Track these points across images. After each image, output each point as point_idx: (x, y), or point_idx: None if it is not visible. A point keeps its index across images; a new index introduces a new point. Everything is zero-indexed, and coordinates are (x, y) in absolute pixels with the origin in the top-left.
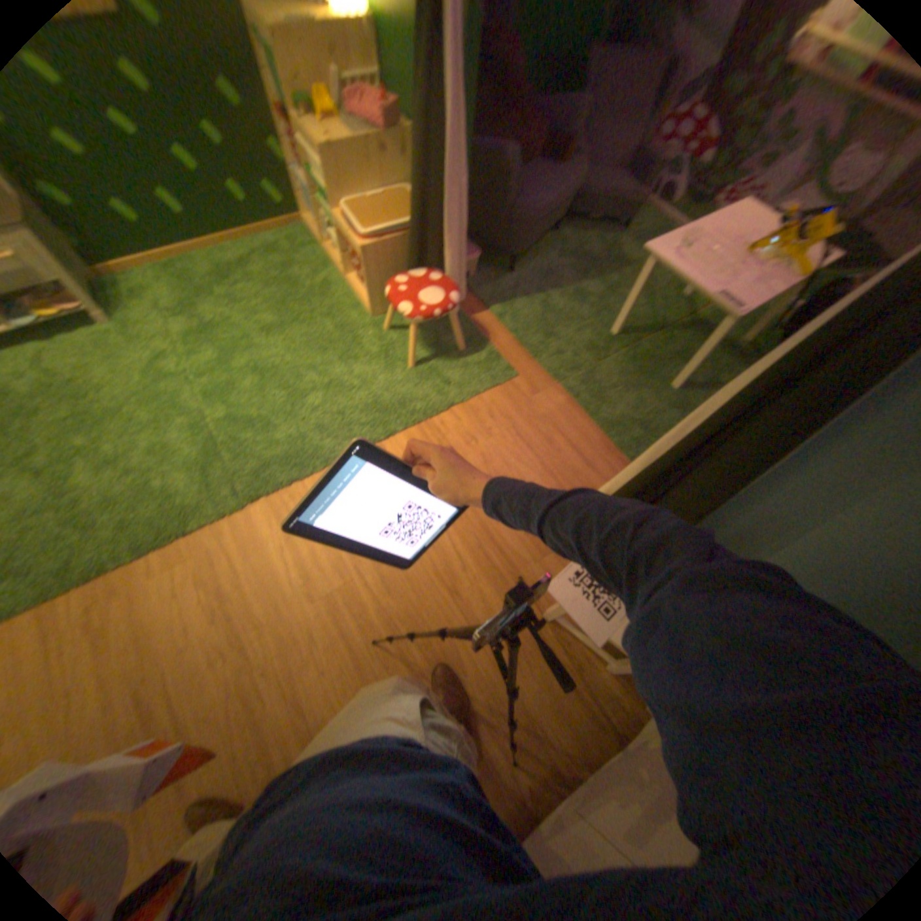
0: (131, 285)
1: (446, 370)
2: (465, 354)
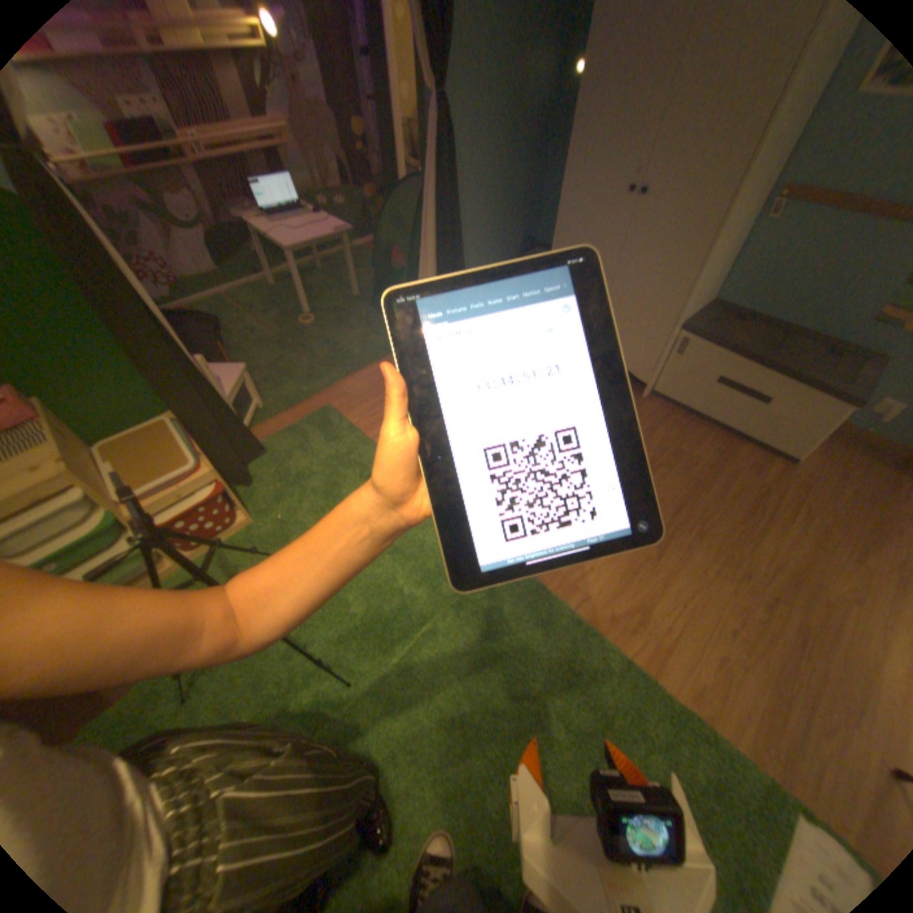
0: None
1: (326, 446)
2: (306, 436)
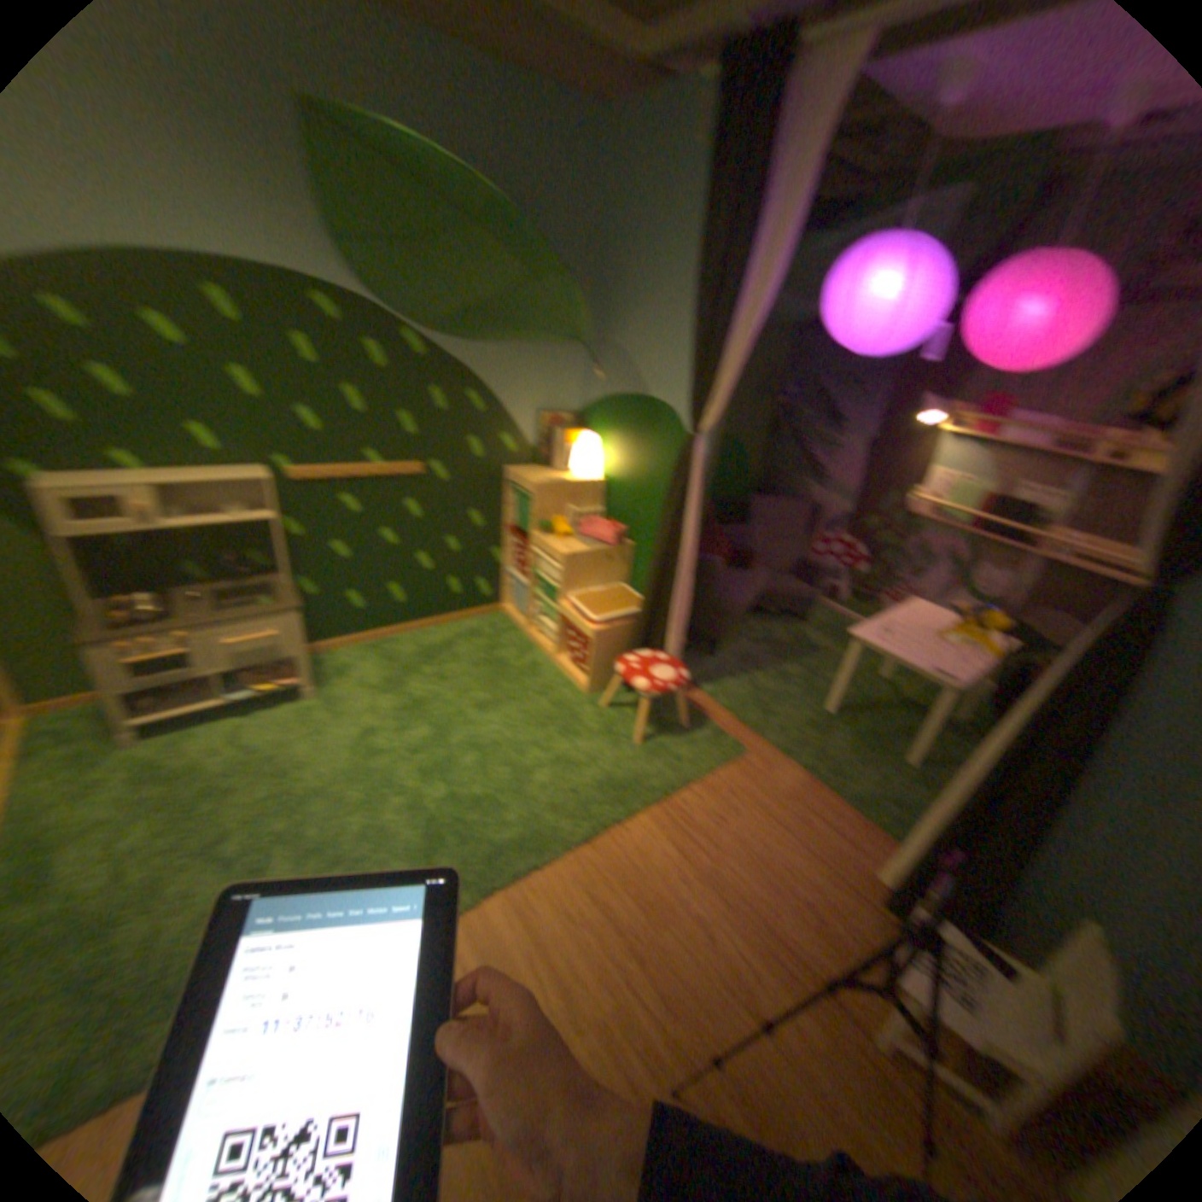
0: (341, 664)
1: (676, 747)
2: (692, 731)
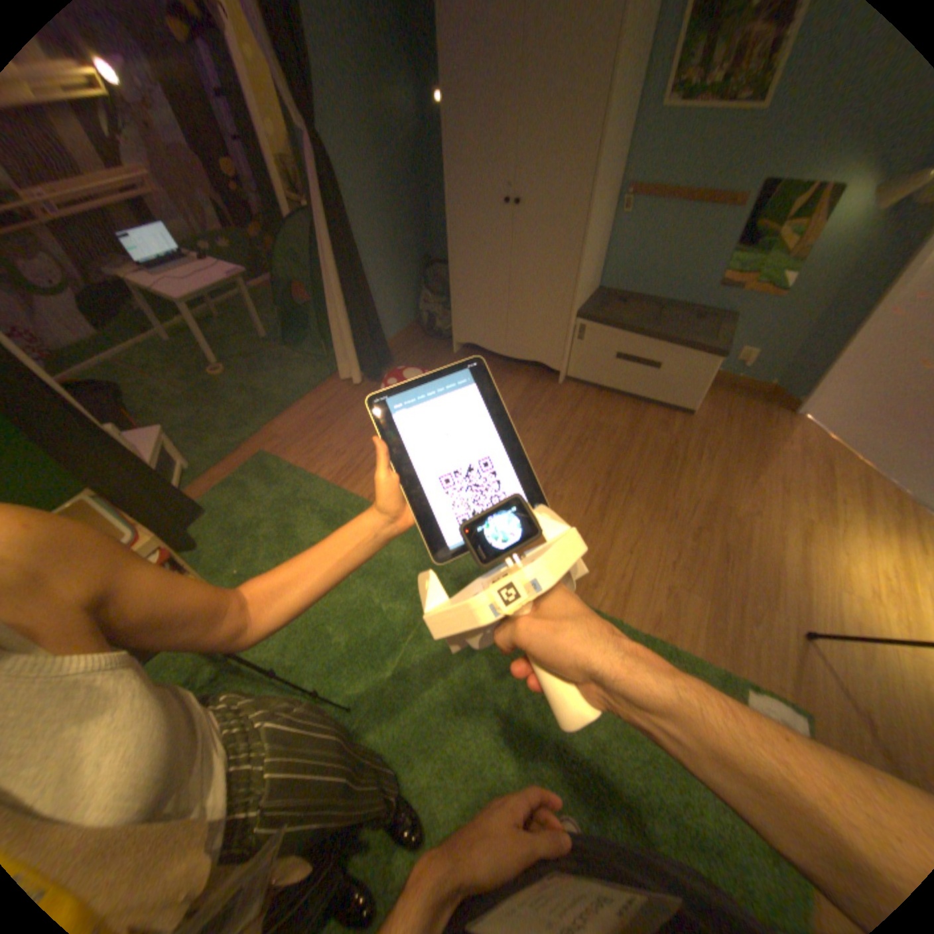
0: None
1: (268, 491)
2: (244, 486)
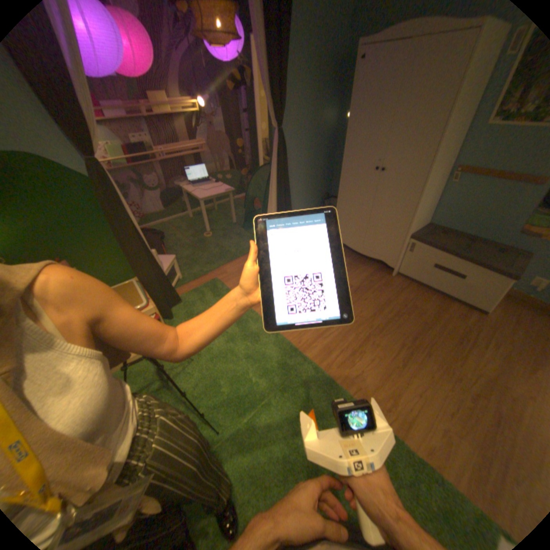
0: None
1: (213, 299)
2: (203, 294)
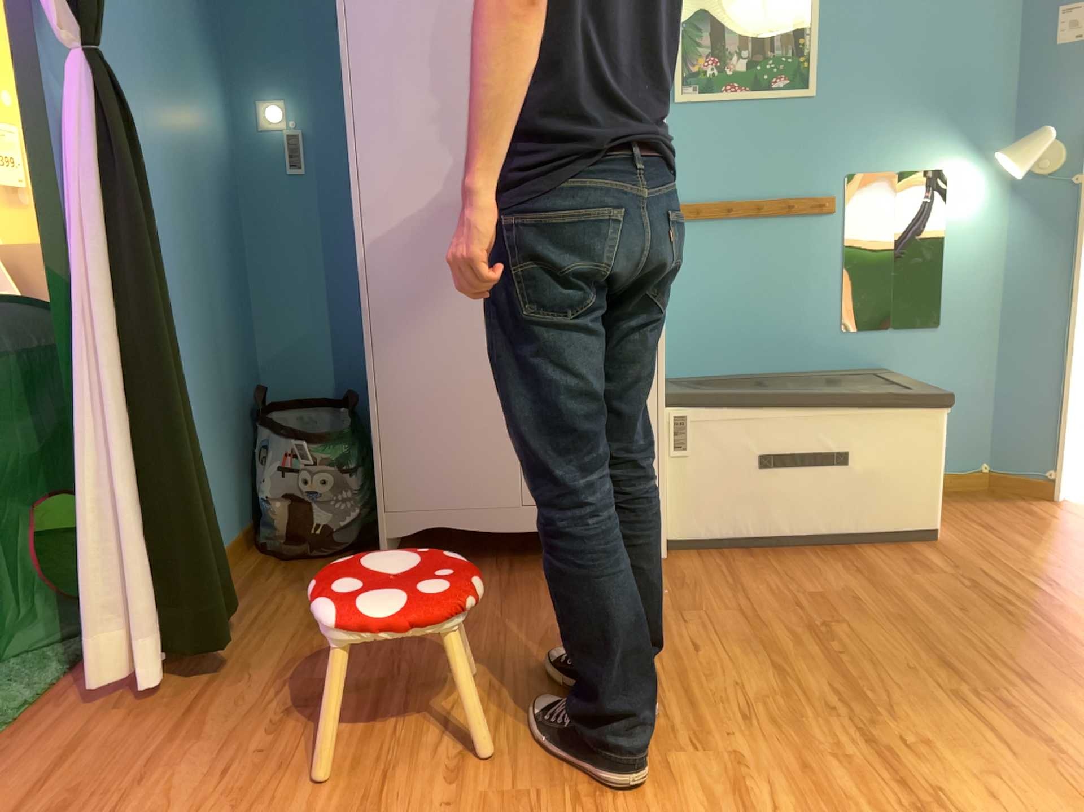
0: None
1: None
2: None
